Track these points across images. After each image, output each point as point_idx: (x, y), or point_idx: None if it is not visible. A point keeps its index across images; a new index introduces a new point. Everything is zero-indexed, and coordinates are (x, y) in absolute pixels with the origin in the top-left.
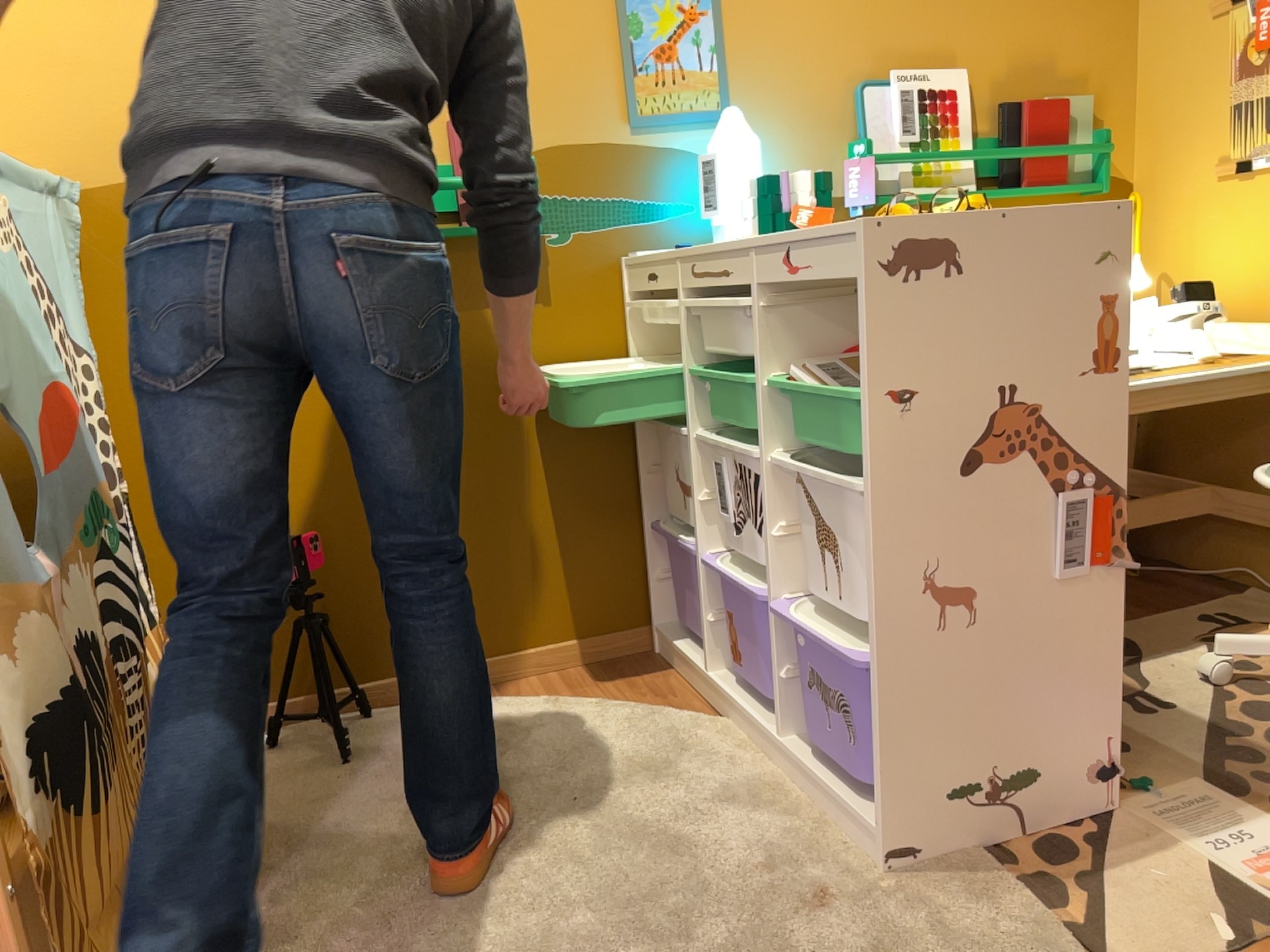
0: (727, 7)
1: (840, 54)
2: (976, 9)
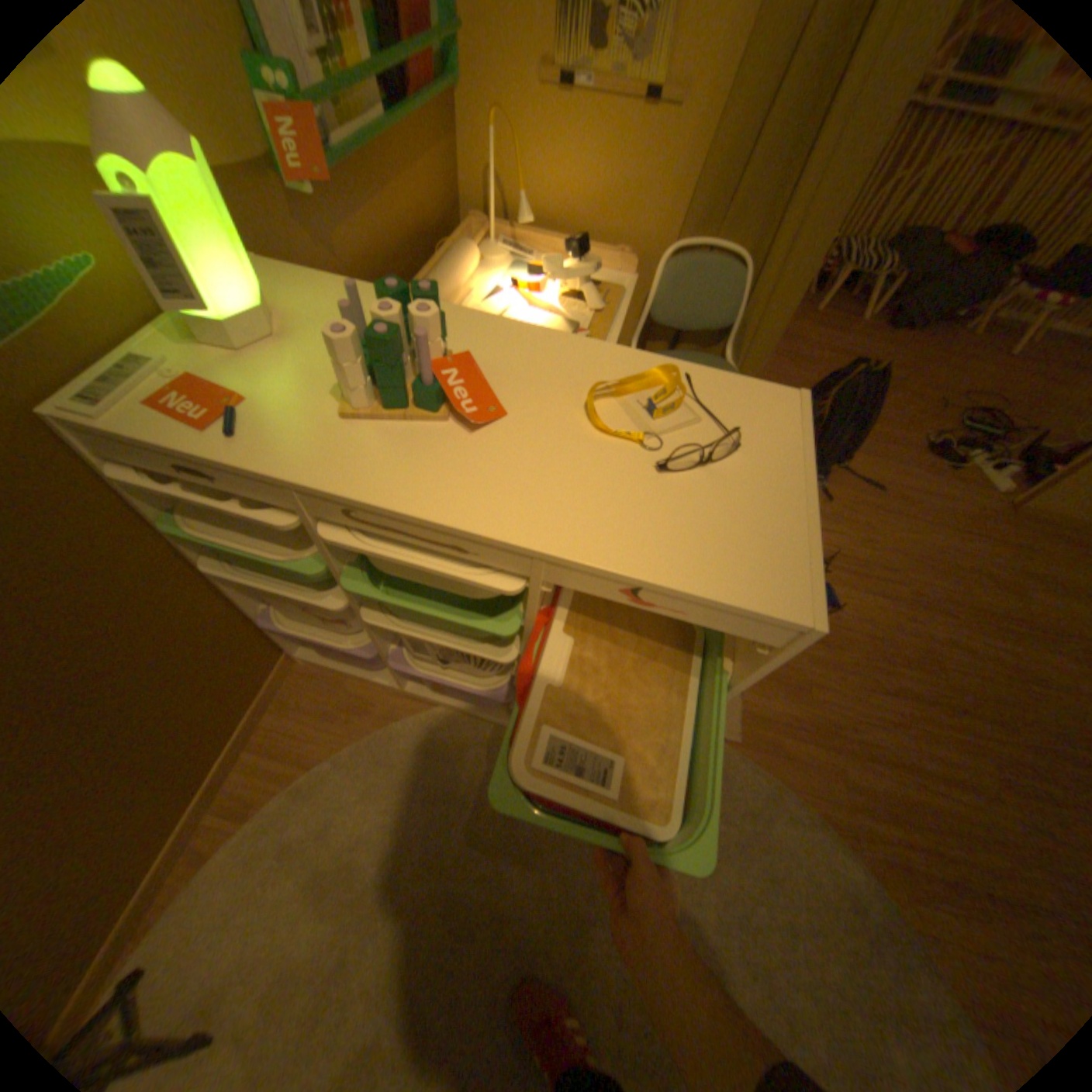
0: None
1: None
2: None
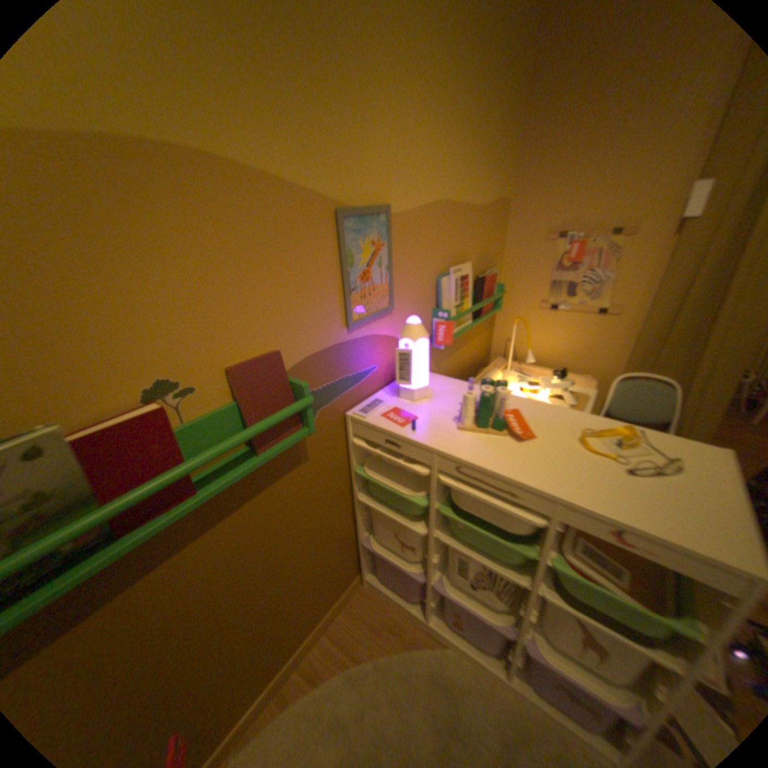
0: (393, 237)
1: (434, 260)
2: (474, 228)
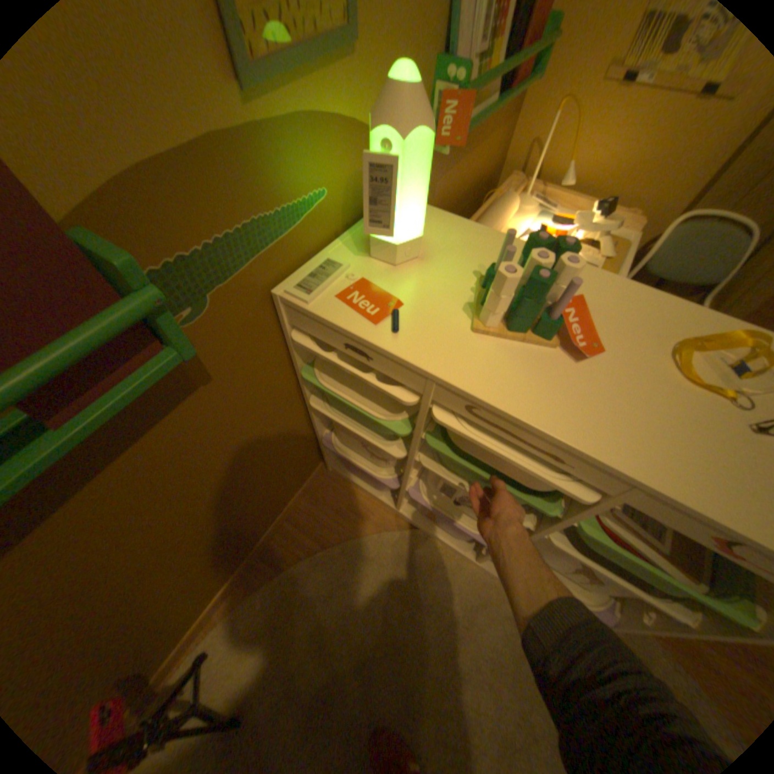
0: None
1: None
2: None
